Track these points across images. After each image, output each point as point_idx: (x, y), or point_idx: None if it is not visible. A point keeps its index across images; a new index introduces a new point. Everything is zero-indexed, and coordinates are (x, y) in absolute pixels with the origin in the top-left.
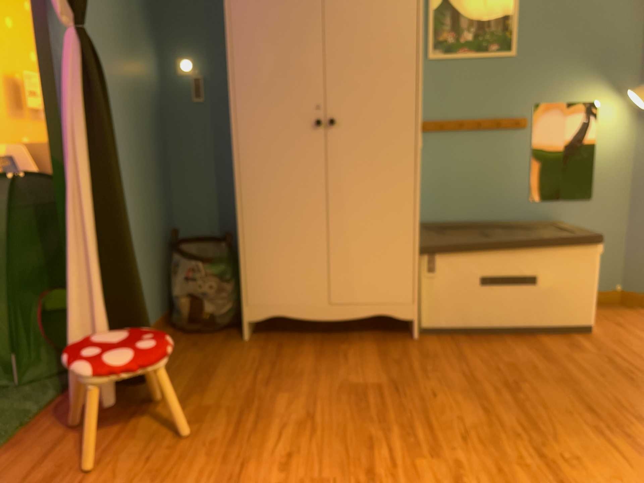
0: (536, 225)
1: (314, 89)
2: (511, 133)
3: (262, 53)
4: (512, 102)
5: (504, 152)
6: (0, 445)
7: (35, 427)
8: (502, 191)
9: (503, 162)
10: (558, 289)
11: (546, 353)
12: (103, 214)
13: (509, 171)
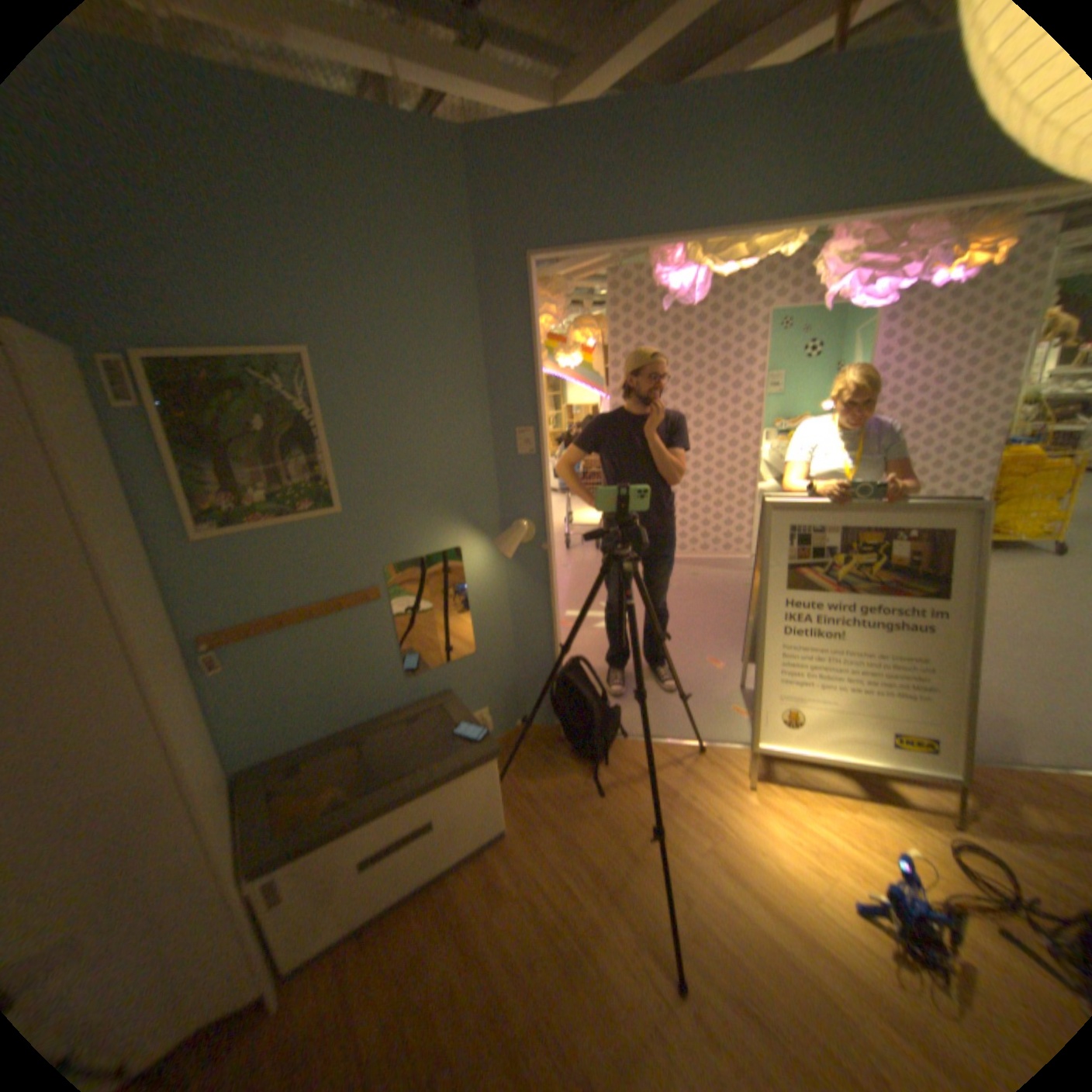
0: (419, 704)
1: None
2: (361, 610)
3: None
4: (353, 572)
5: (356, 636)
6: None
7: None
8: (367, 681)
9: (359, 648)
10: (458, 821)
11: (461, 932)
12: None
13: (371, 656)
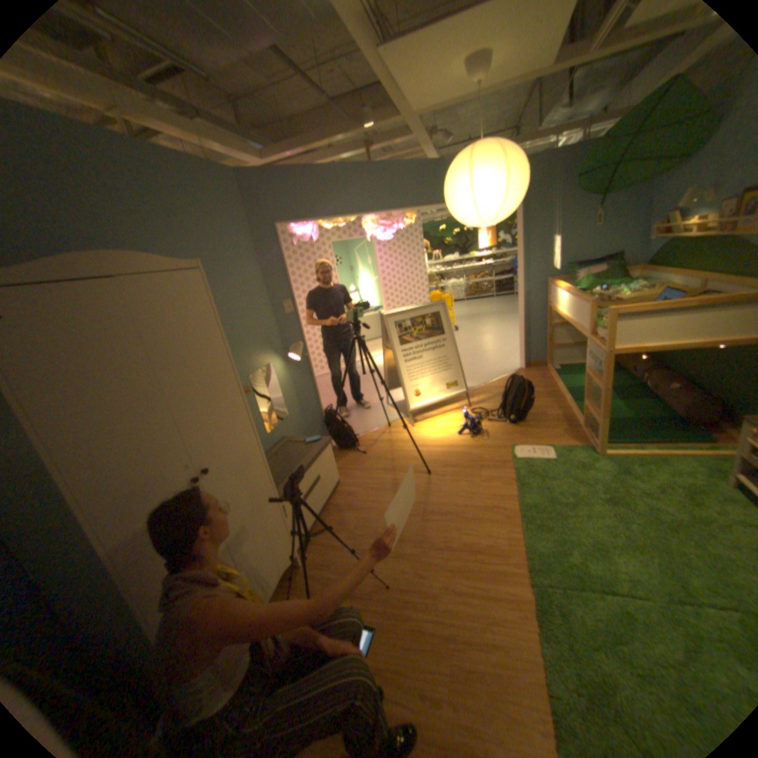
0: (275, 445)
1: (177, 454)
2: None
3: (105, 452)
4: None
5: None
6: None
7: None
8: None
9: None
10: (326, 474)
11: (349, 508)
12: None
13: None
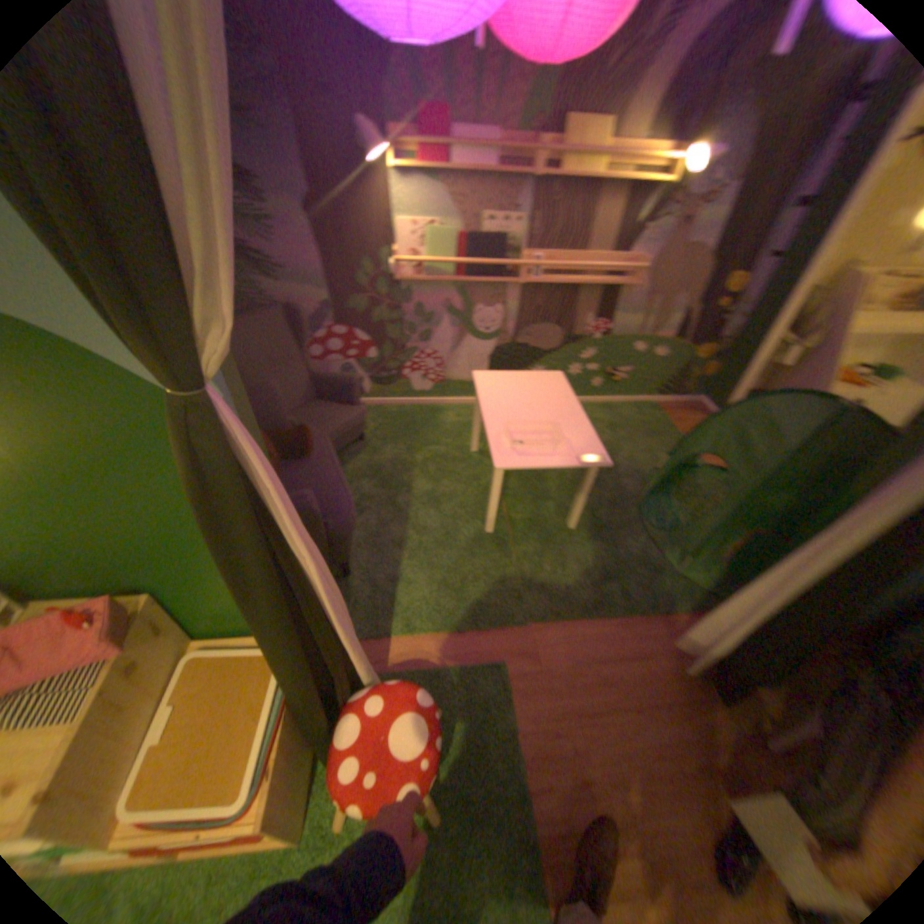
0: None
1: None
2: None
3: None
4: None
5: None
6: (621, 621)
7: (648, 629)
8: None
9: None
10: None
11: None
12: (836, 595)
13: None
